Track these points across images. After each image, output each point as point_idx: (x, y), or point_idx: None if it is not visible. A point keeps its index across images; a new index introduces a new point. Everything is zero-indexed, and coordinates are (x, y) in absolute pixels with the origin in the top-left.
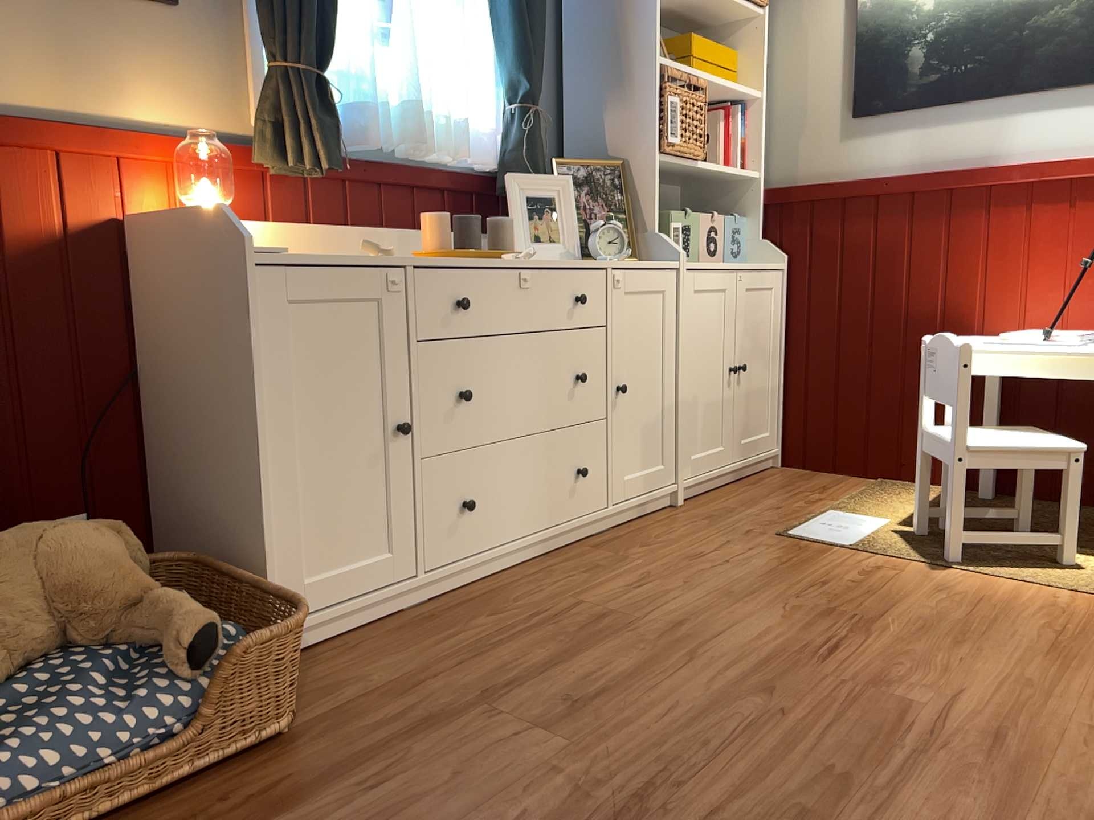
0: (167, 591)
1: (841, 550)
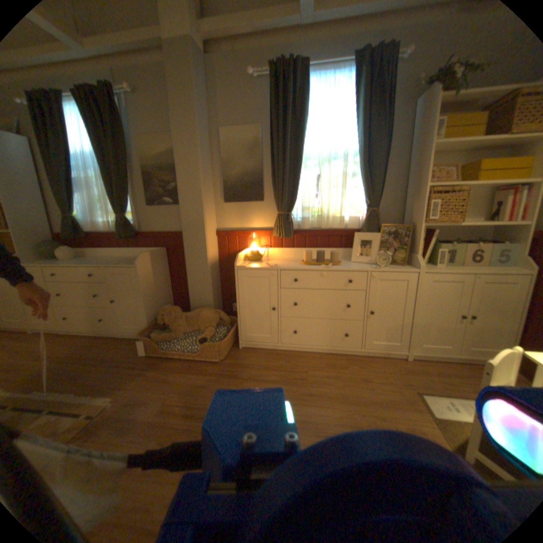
0: (212, 328)
1: (427, 417)
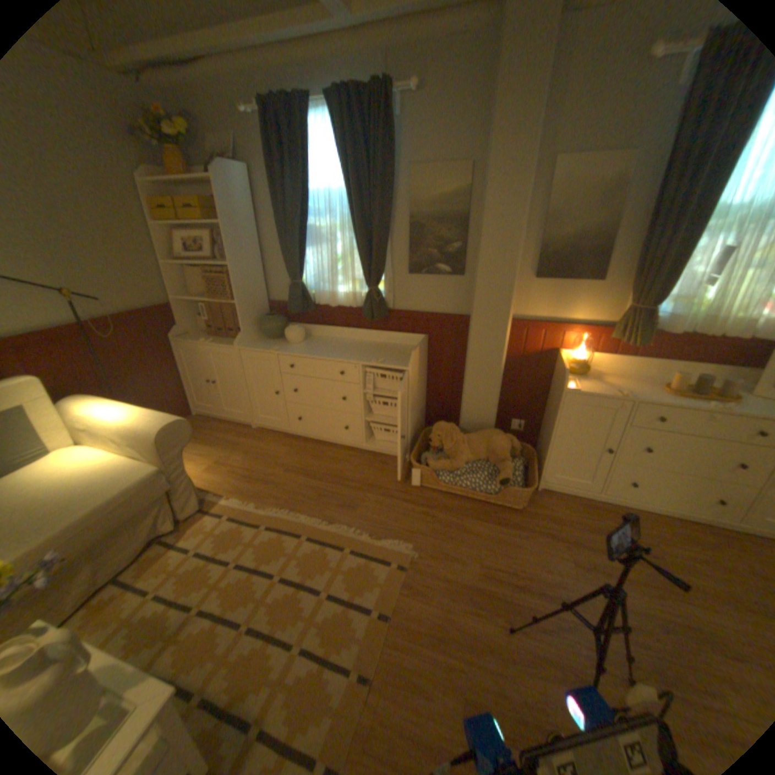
0: (509, 463)
1: None
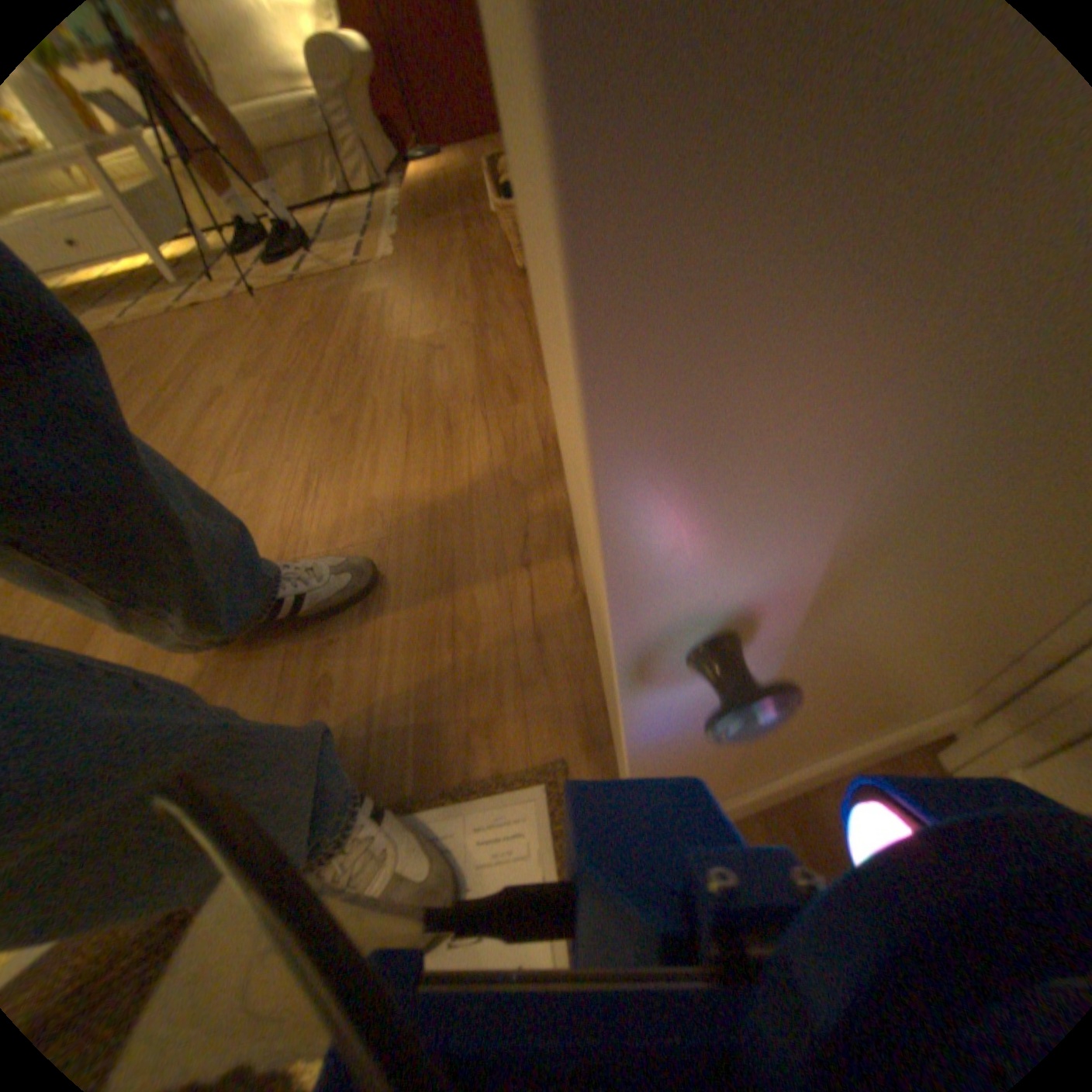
0: None
1: (392, 784)
